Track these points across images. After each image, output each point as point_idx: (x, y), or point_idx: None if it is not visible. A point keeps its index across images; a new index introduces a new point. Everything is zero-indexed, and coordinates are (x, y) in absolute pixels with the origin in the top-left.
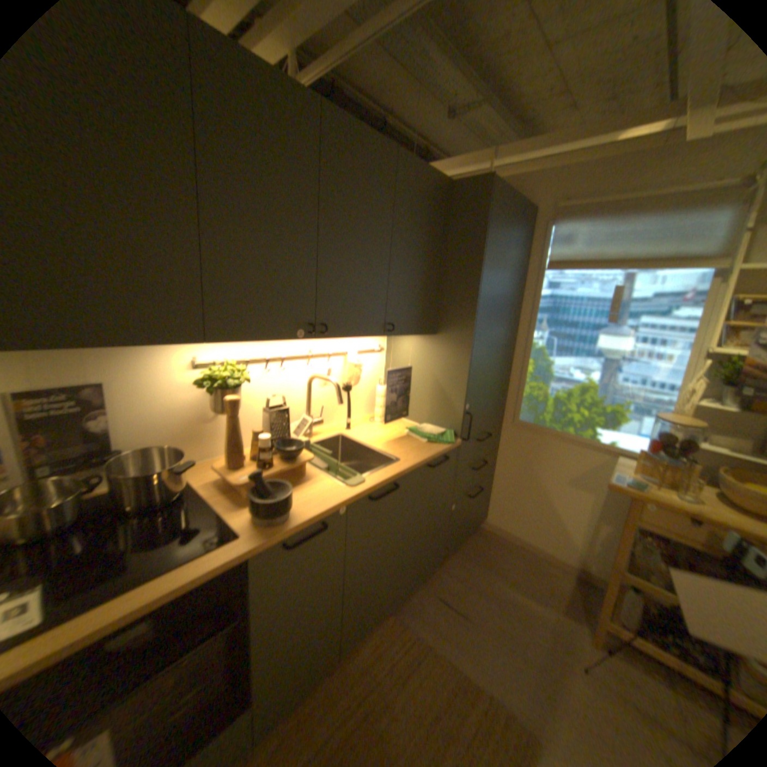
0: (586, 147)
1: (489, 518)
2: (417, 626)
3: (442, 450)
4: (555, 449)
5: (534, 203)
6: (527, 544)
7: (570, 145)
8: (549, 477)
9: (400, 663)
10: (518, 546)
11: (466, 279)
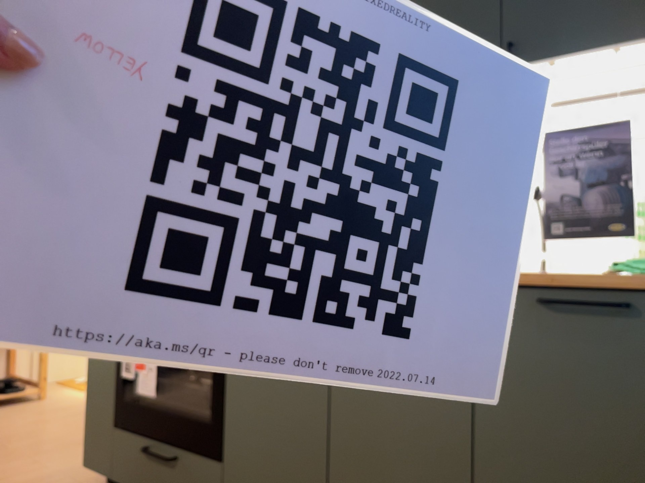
0: None
1: None
2: None
3: (623, 282)
4: None
5: None
6: None
7: None
8: None
9: None
10: None
11: None
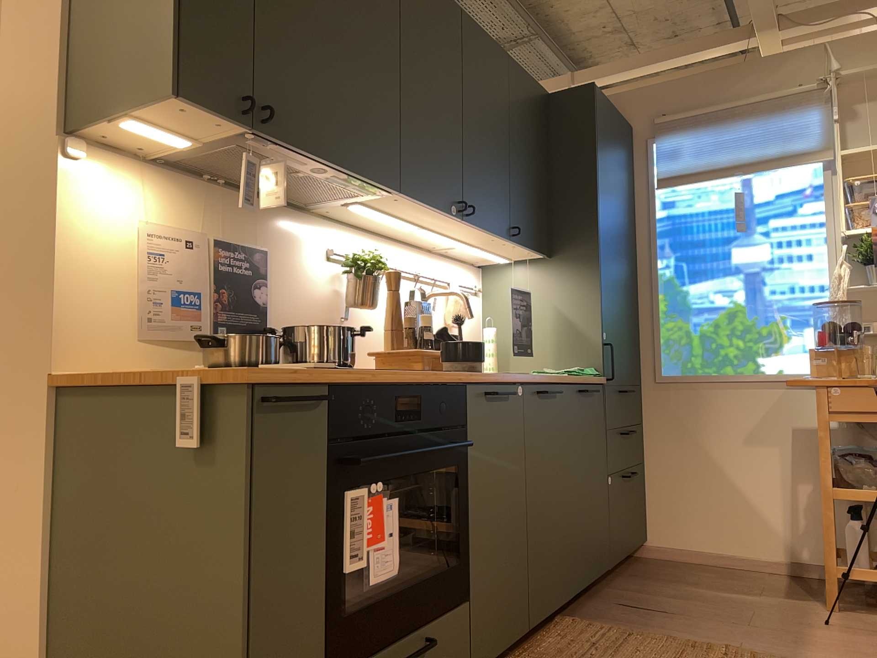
0: (669, 70)
1: (651, 536)
2: (604, 622)
3: (590, 380)
4: (717, 400)
5: (627, 123)
6: (713, 553)
7: (653, 67)
8: (719, 440)
9: (601, 641)
10: (702, 561)
11: (581, 187)
